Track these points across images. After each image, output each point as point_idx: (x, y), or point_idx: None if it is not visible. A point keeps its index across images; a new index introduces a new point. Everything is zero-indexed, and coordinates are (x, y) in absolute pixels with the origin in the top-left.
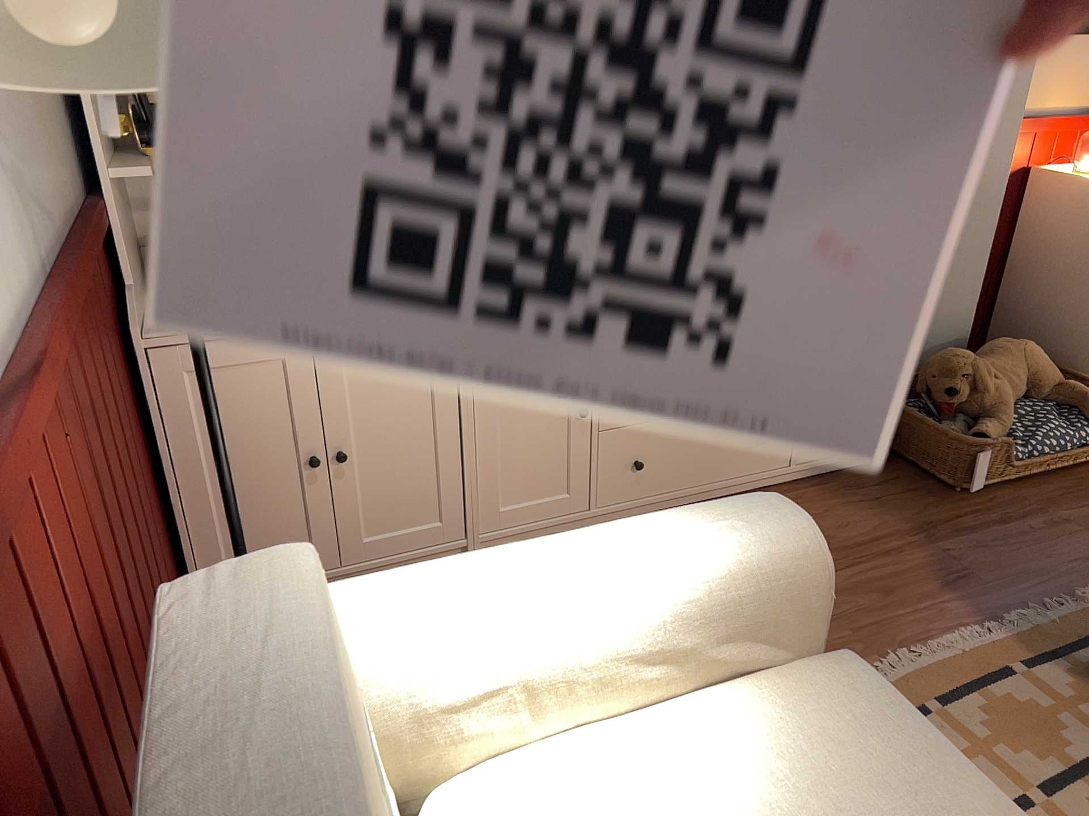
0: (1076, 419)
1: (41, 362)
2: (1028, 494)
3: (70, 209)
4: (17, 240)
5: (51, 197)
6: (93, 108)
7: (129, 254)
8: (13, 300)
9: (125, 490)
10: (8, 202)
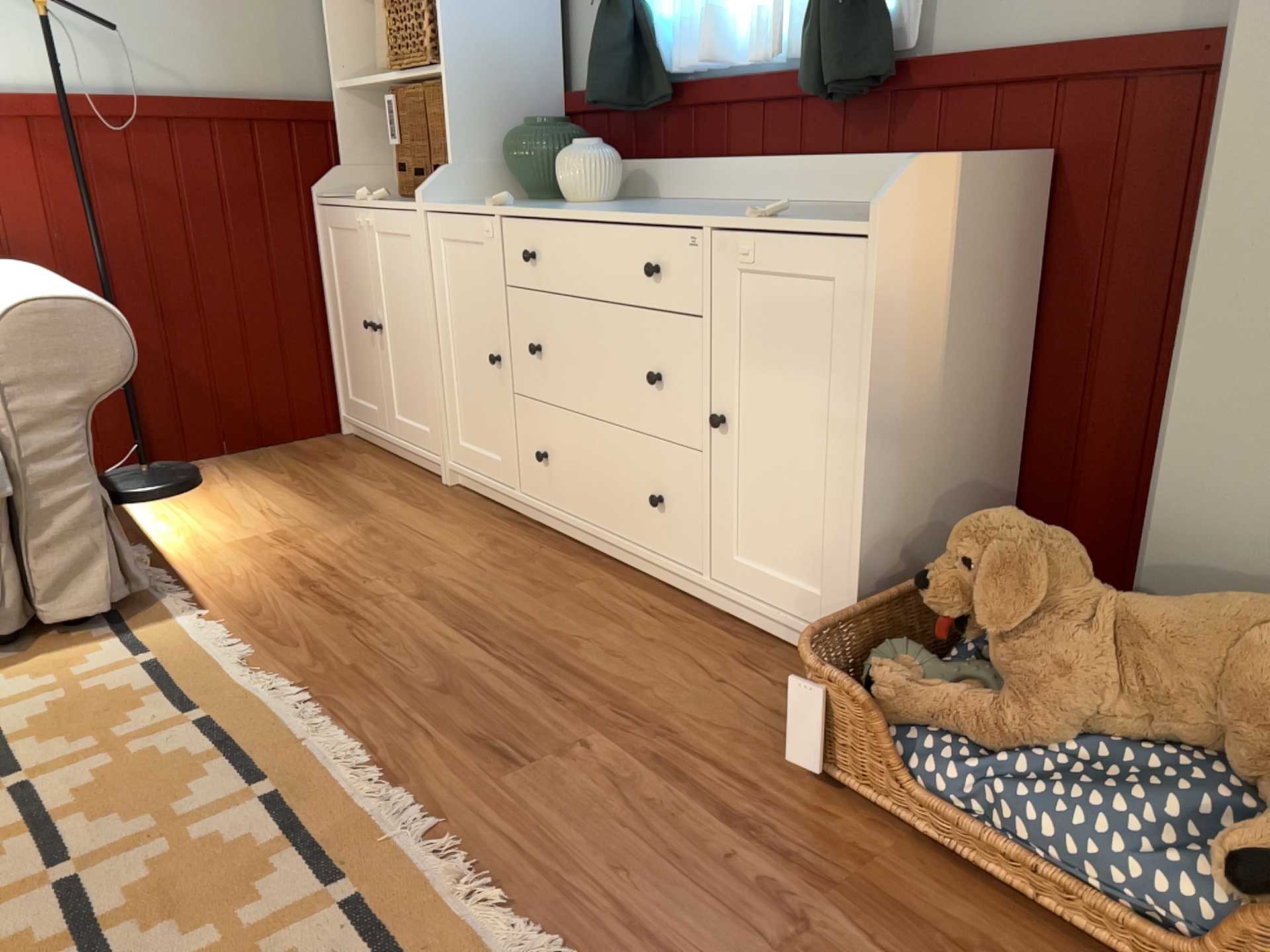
0: (1209, 848)
1: (11, 108)
2: (903, 869)
3: (265, 96)
4: (92, 70)
5: (209, 75)
6: (334, 43)
7: (355, 149)
8: (50, 89)
9: (200, 259)
10: (90, 50)
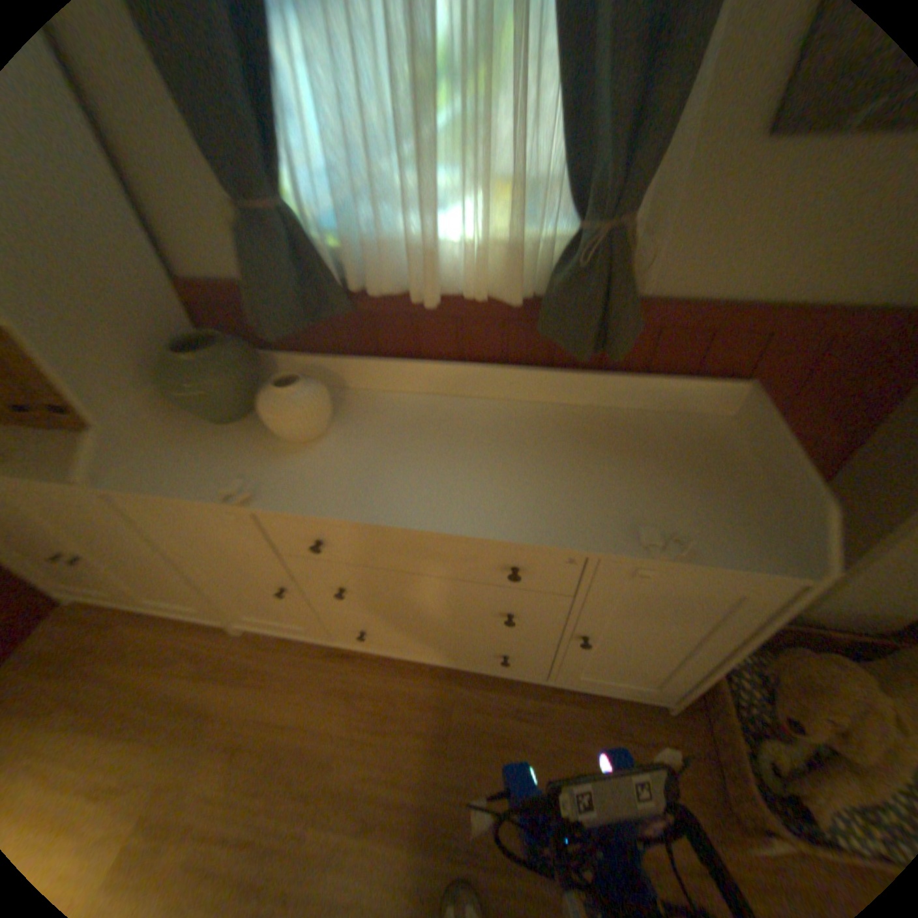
0: None
1: None
2: None
3: None
4: None
5: None
6: None
7: None
8: None
9: None
10: None
